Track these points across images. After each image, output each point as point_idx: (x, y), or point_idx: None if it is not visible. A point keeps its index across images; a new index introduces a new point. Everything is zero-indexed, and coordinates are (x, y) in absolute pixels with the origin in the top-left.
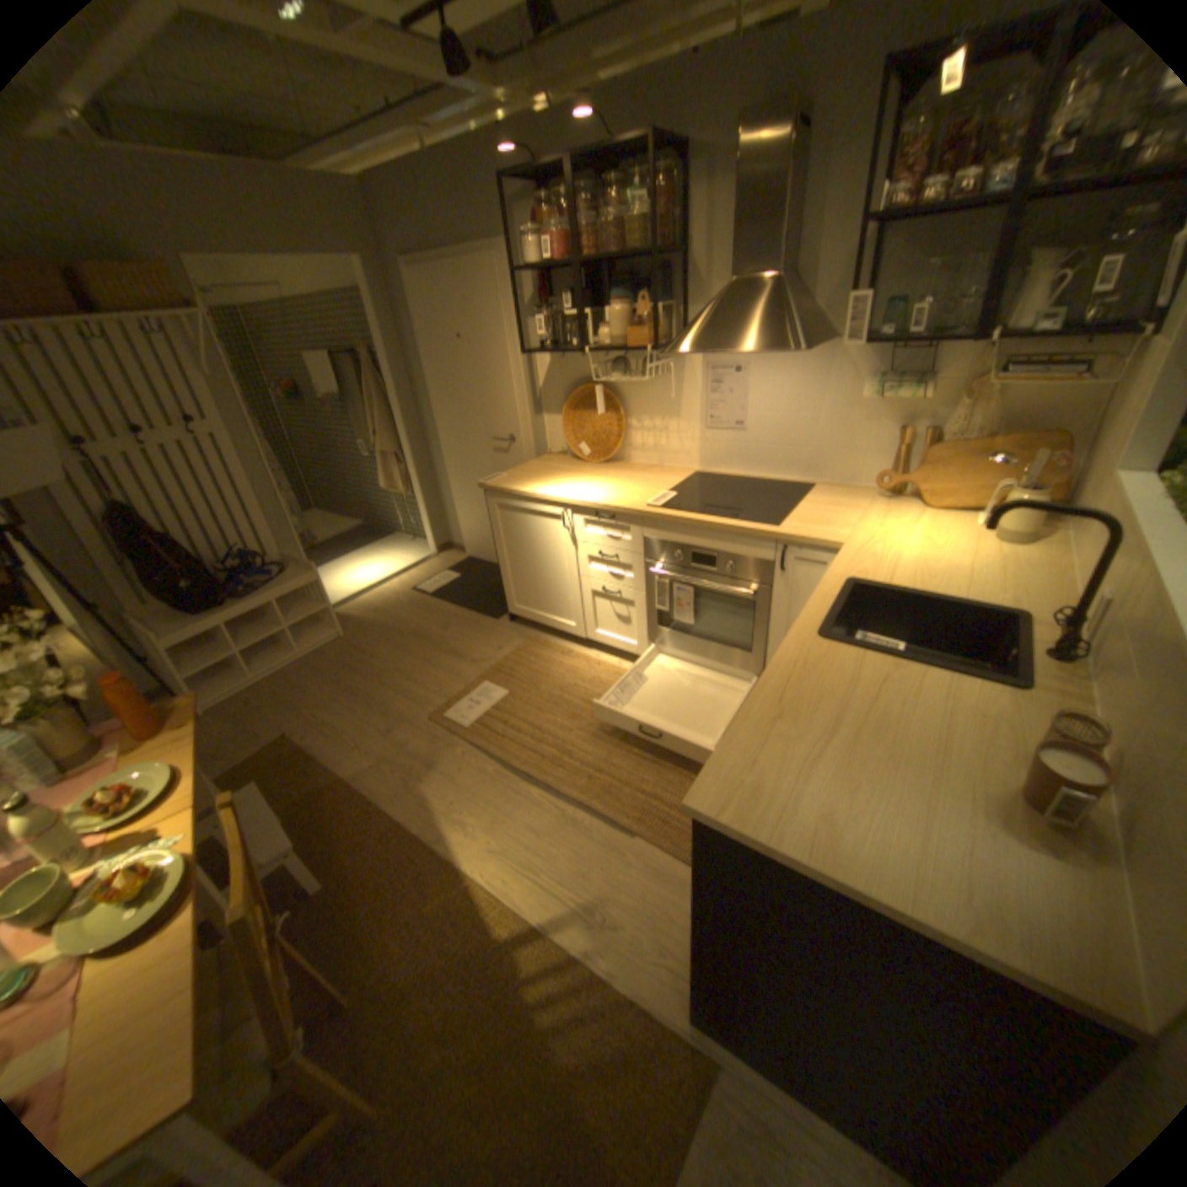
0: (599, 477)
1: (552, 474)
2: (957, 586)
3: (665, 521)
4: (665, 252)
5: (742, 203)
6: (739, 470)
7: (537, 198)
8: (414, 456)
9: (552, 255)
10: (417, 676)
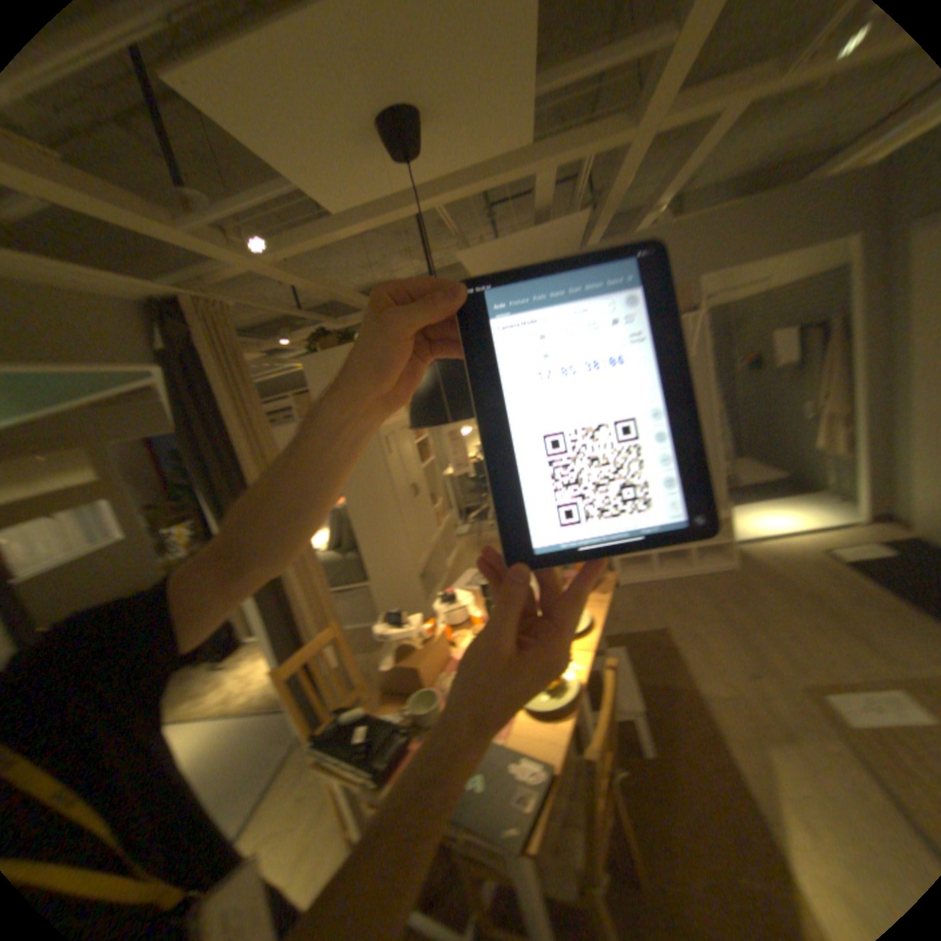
0: None
1: None
2: None
3: None
4: None
5: None
6: None
7: None
8: (871, 419)
9: None
10: (806, 641)
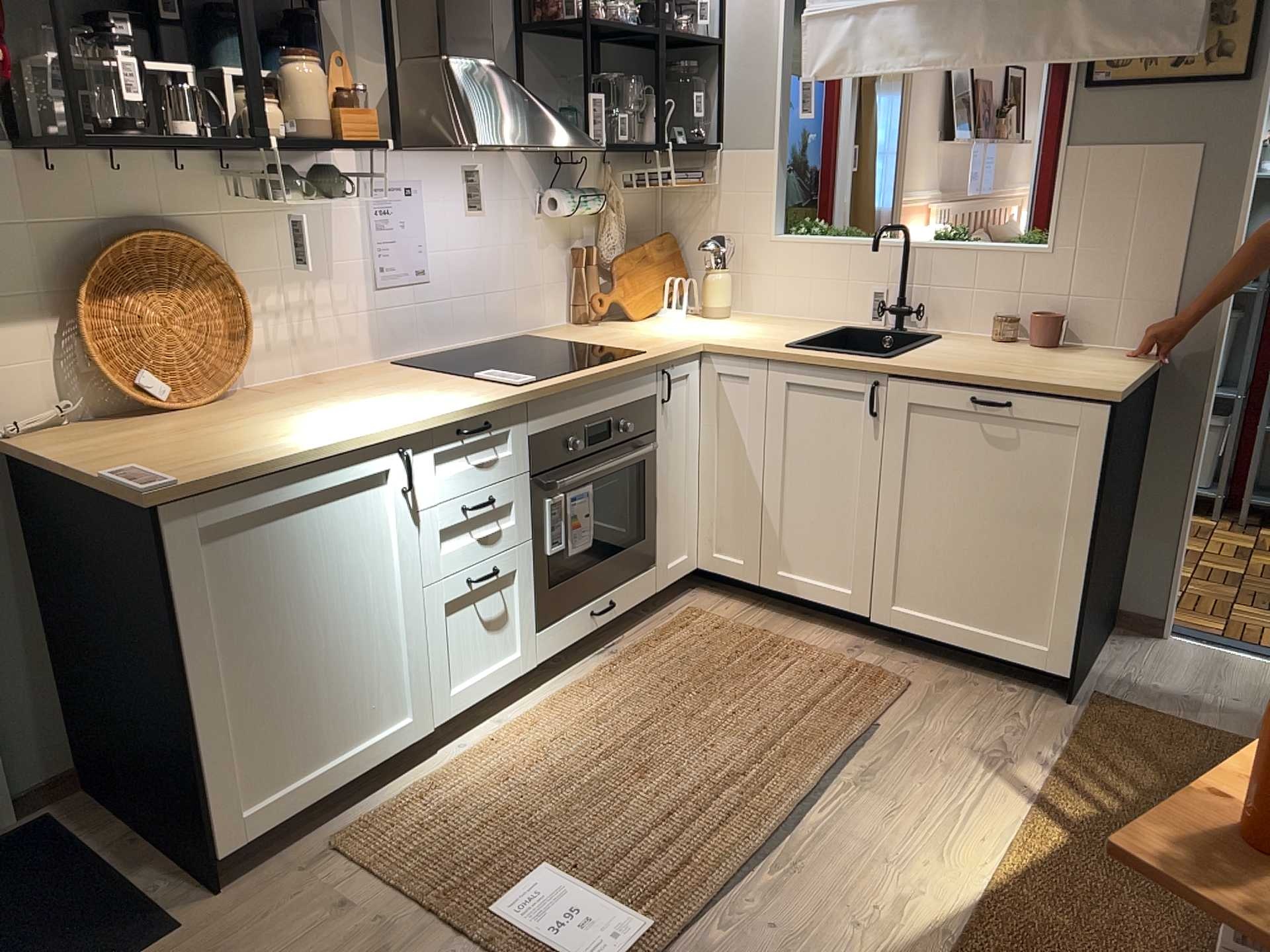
0: (309, 405)
1: (209, 433)
2: (797, 332)
3: (559, 392)
4: None
5: None
6: (429, 346)
7: None
8: None
9: None
10: None
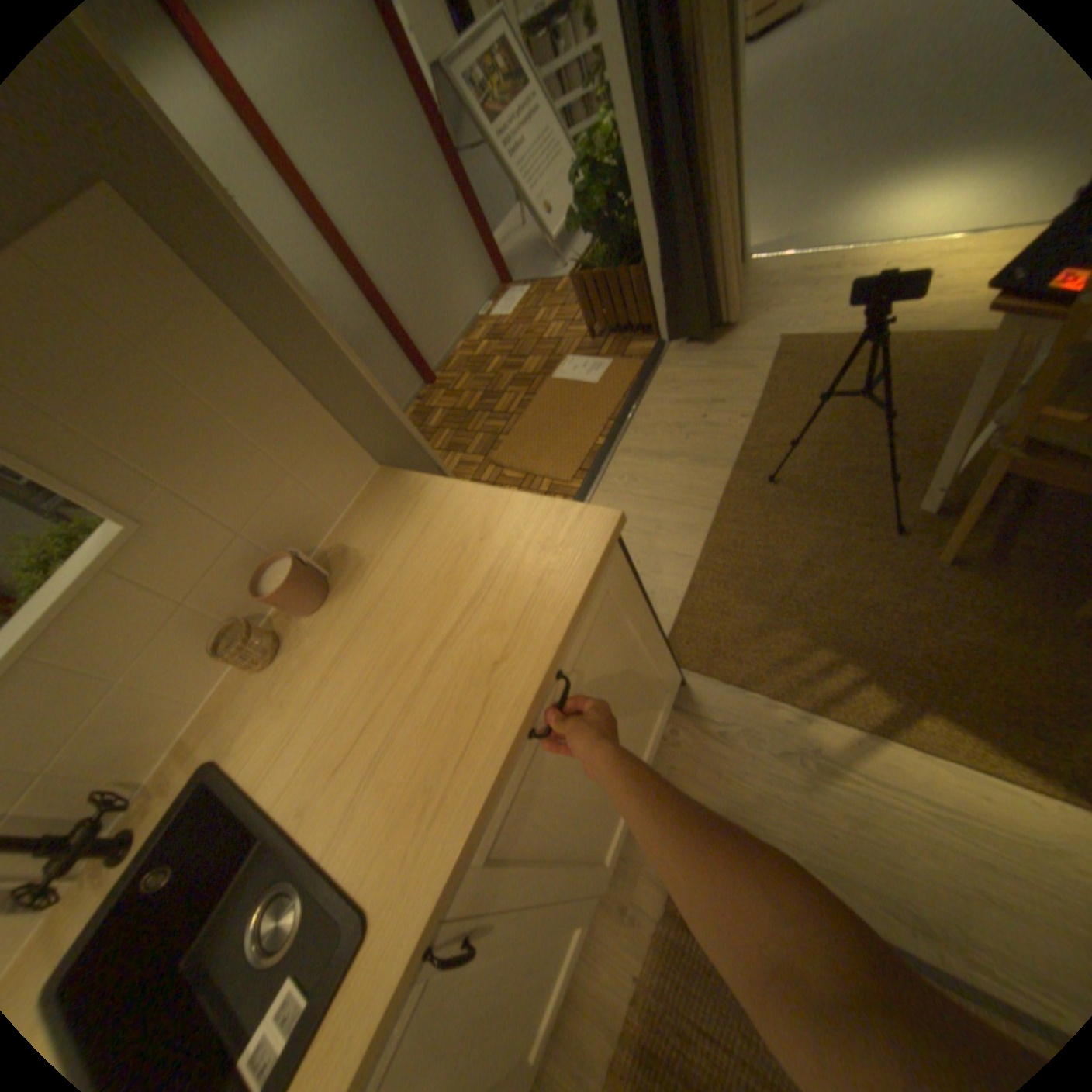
0: None
1: None
2: None
3: None
4: None
5: None
6: None
7: None
8: None
9: None
10: None
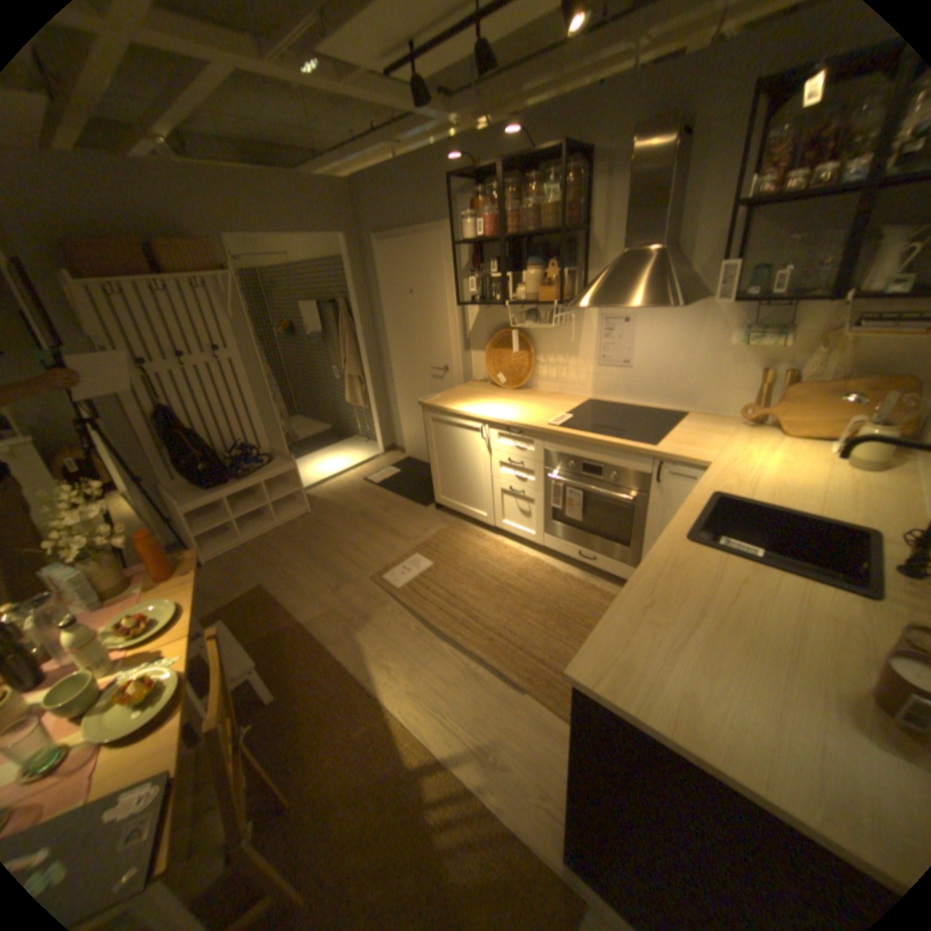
0: (512, 400)
1: (475, 396)
2: (812, 504)
3: (563, 437)
4: (572, 230)
5: (635, 193)
6: (625, 399)
7: (476, 191)
8: (373, 378)
9: (485, 232)
10: (363, 546)
